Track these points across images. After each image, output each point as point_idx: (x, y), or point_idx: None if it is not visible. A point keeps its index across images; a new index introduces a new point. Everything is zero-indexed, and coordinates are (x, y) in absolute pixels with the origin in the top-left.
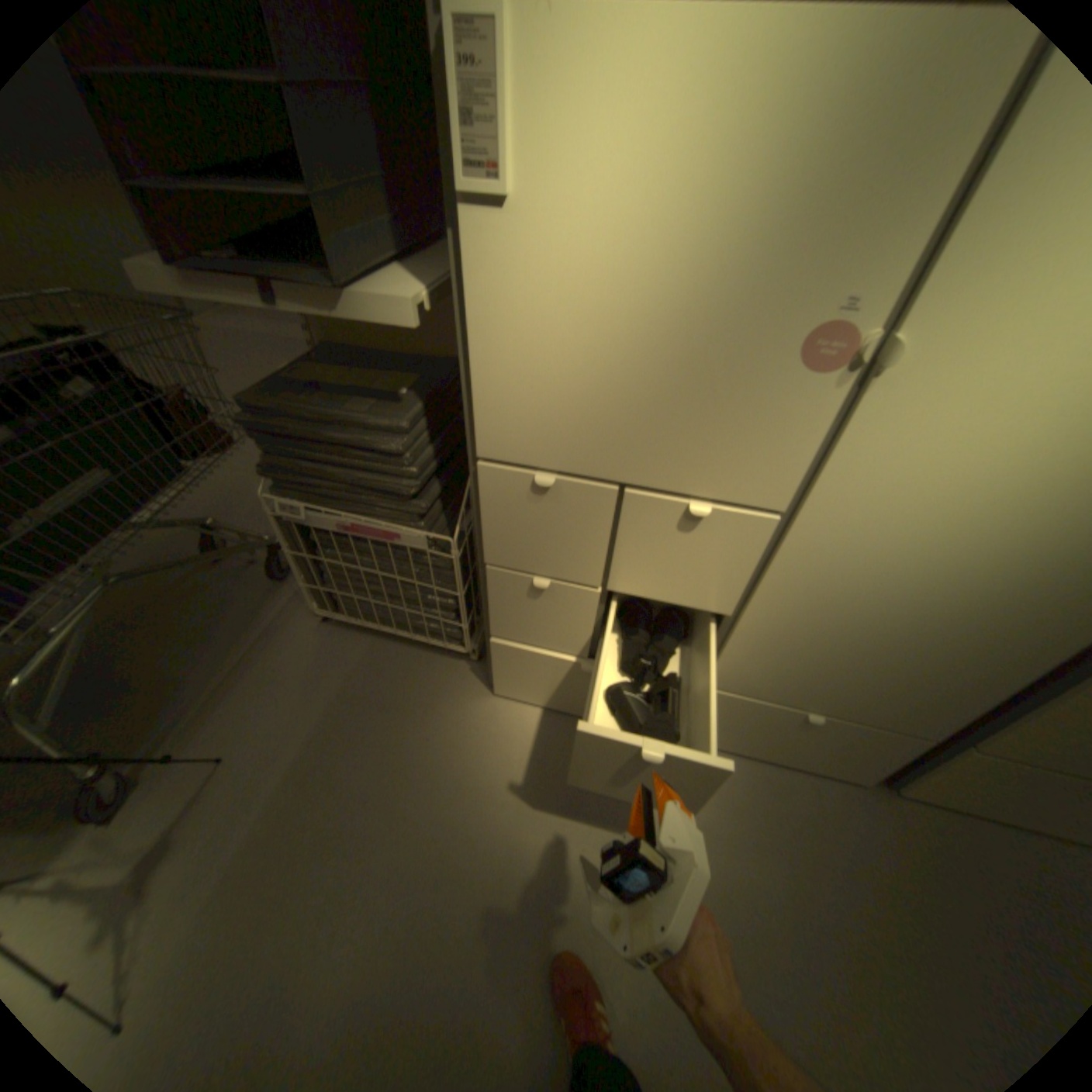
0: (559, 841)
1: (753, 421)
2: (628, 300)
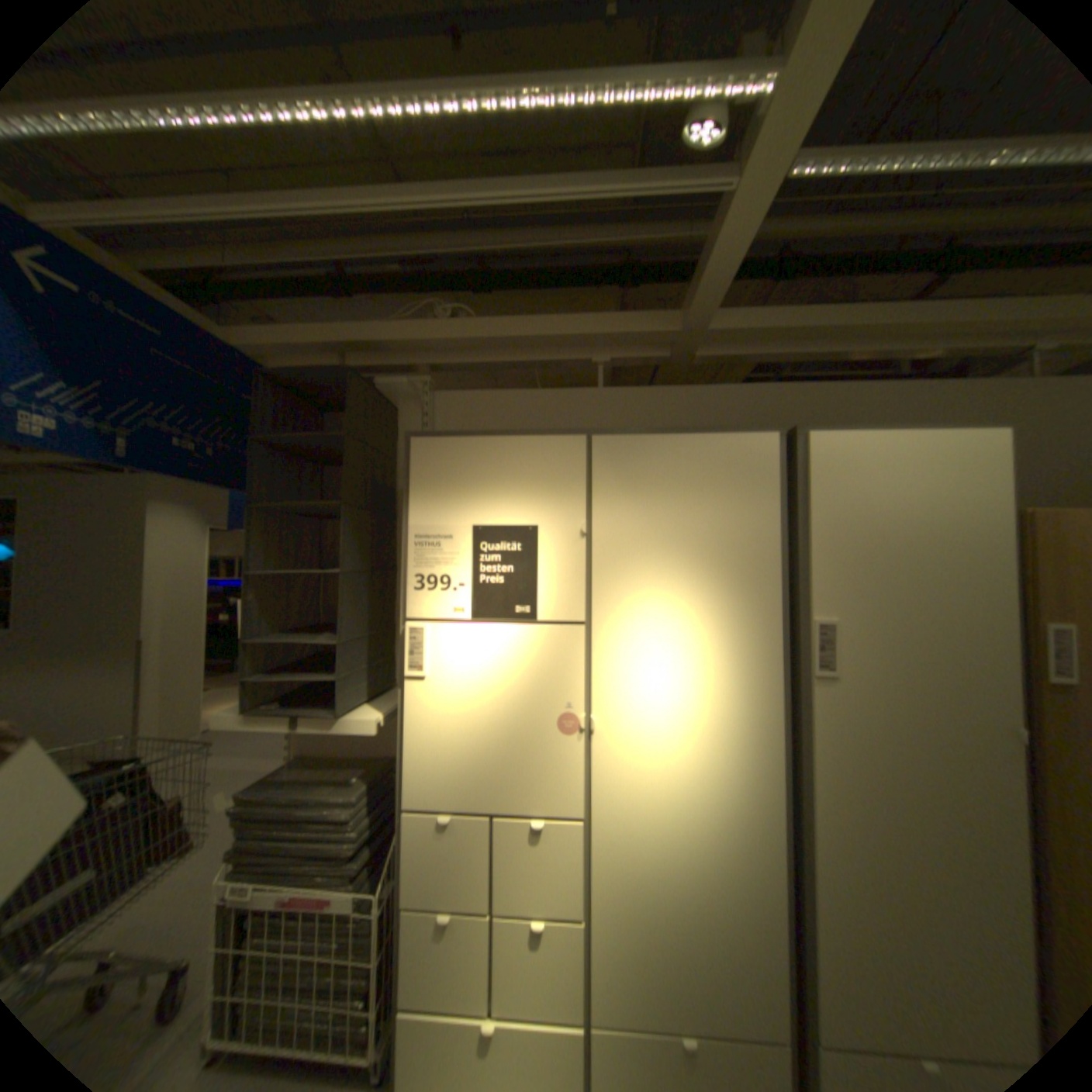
0: None
1: (549, 764)
2: (479, 712)
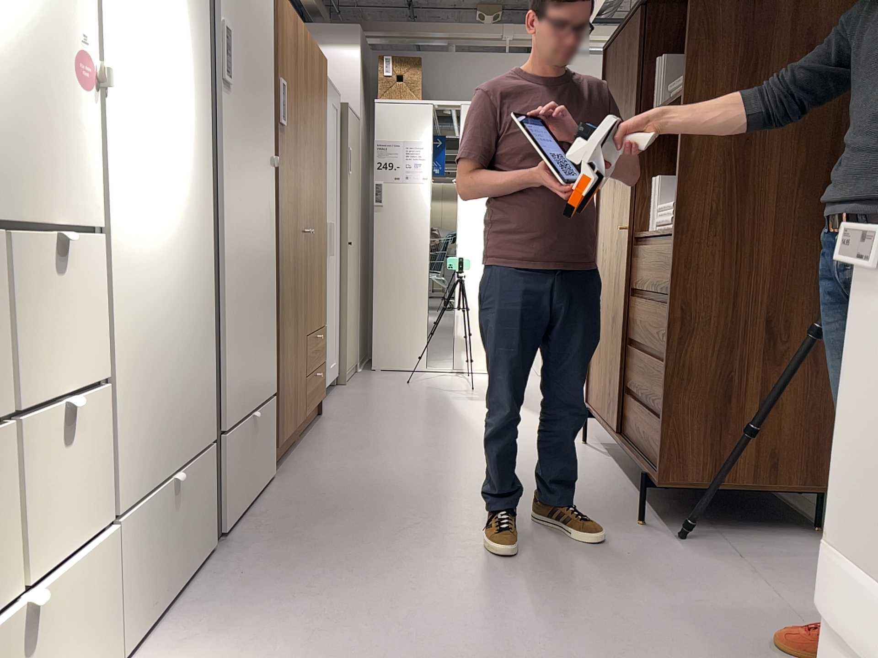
0: None
1: (59, 133)
2: None
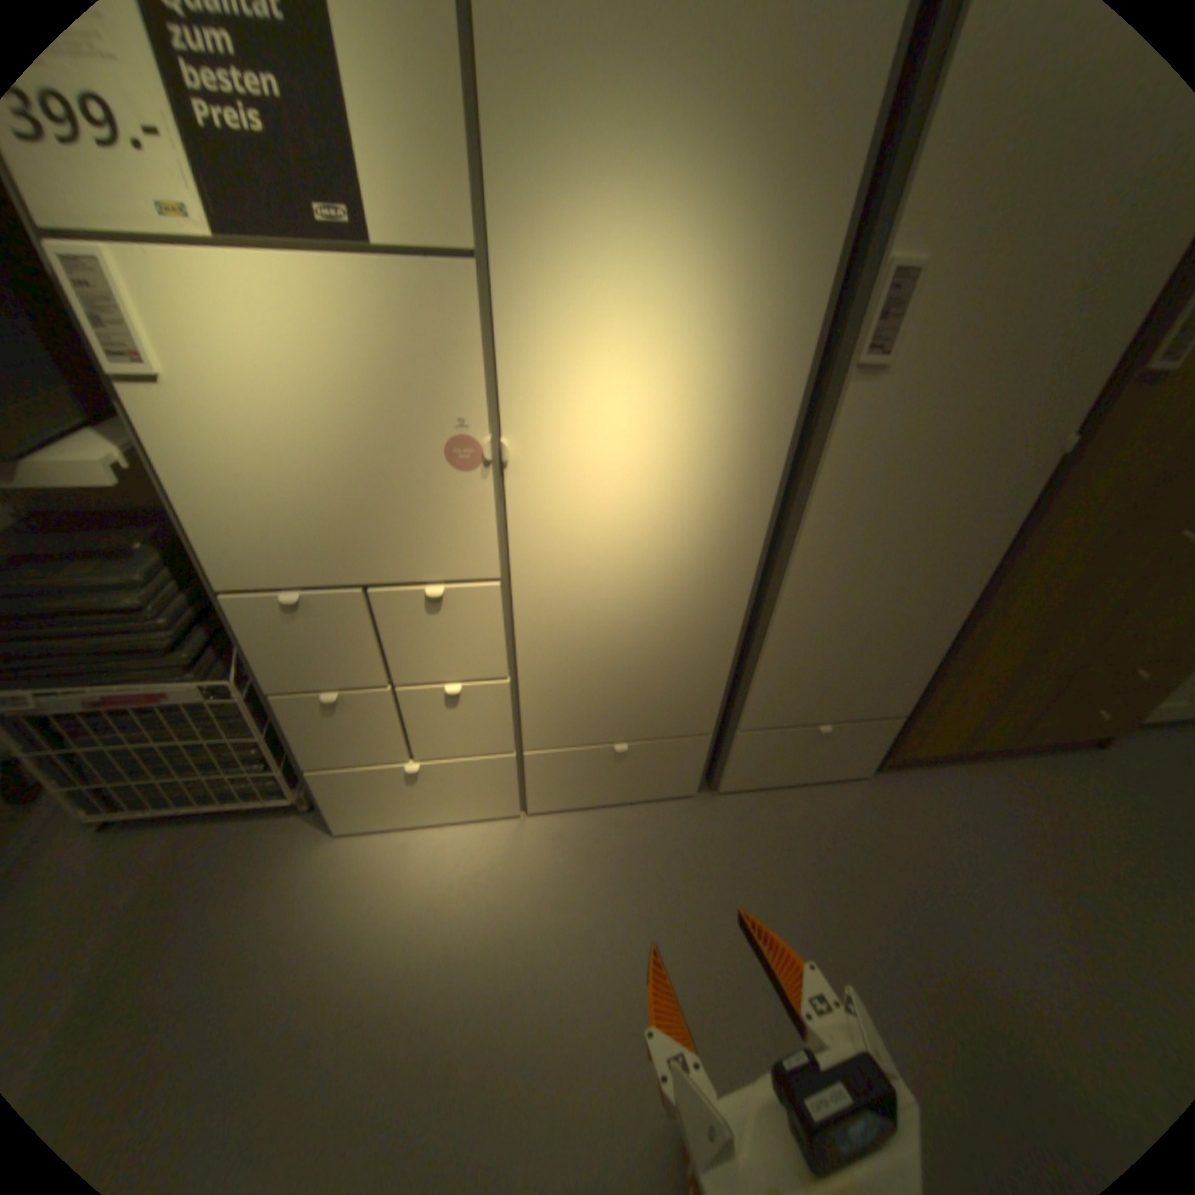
0: (420, 957)
1: (440, 515)
2: (299, 441)
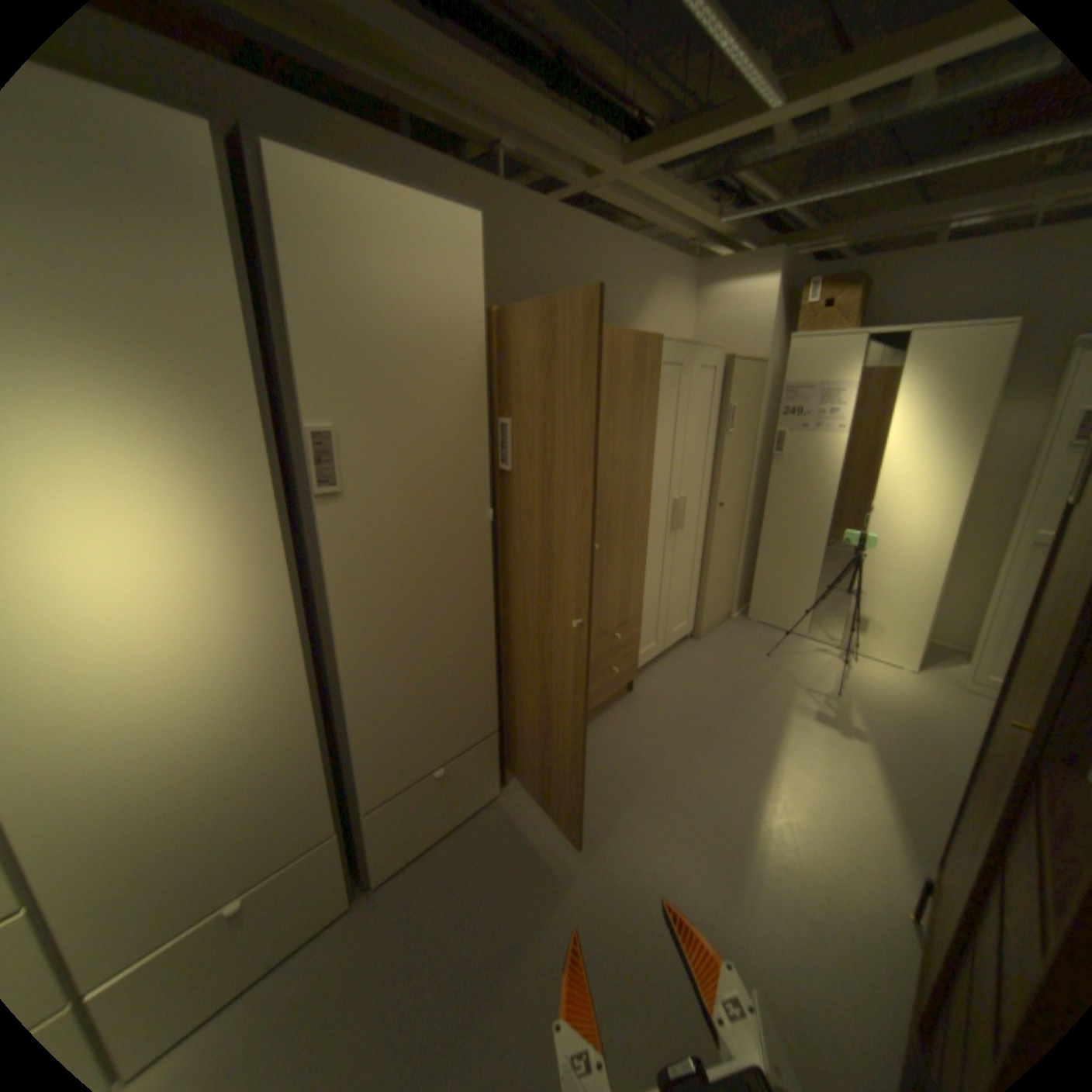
0: None
1: None
2: None
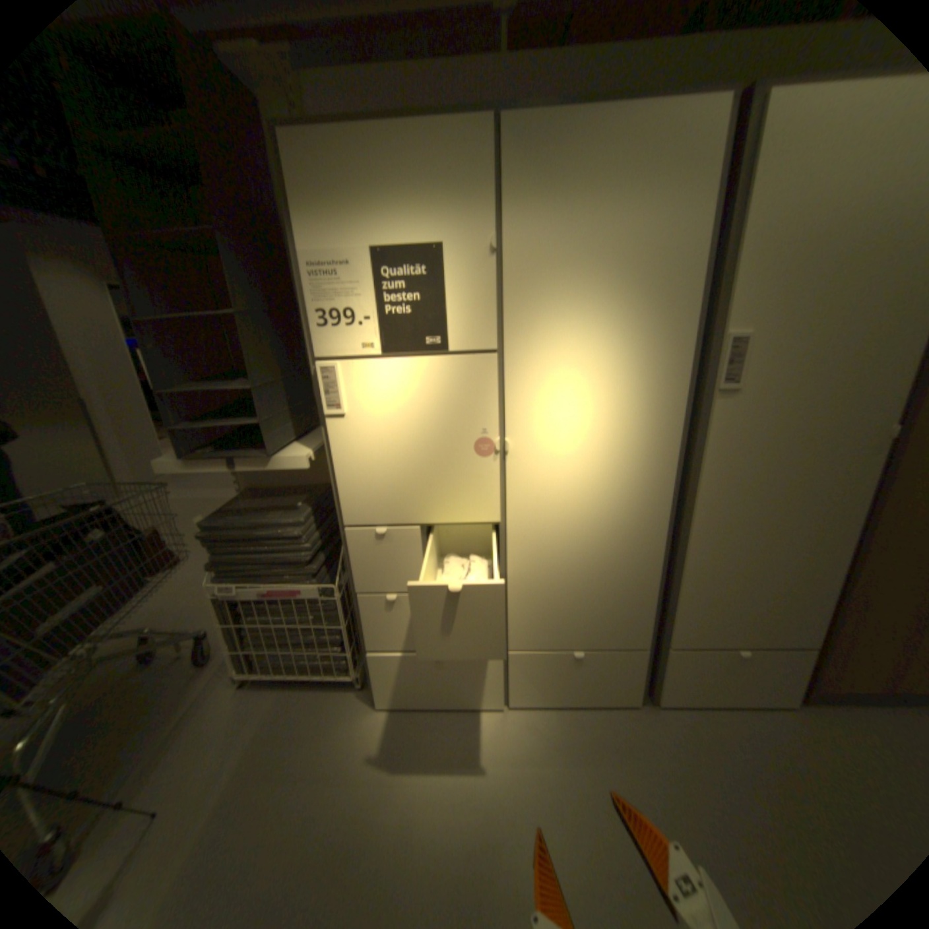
0: (433, 803)
1: (468, 482)
2: (401, 443)
